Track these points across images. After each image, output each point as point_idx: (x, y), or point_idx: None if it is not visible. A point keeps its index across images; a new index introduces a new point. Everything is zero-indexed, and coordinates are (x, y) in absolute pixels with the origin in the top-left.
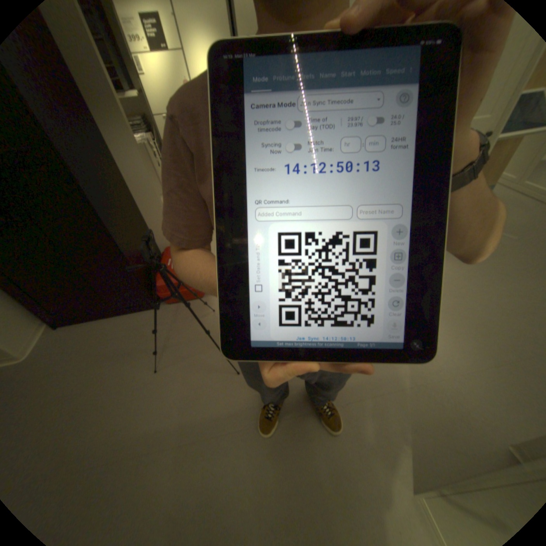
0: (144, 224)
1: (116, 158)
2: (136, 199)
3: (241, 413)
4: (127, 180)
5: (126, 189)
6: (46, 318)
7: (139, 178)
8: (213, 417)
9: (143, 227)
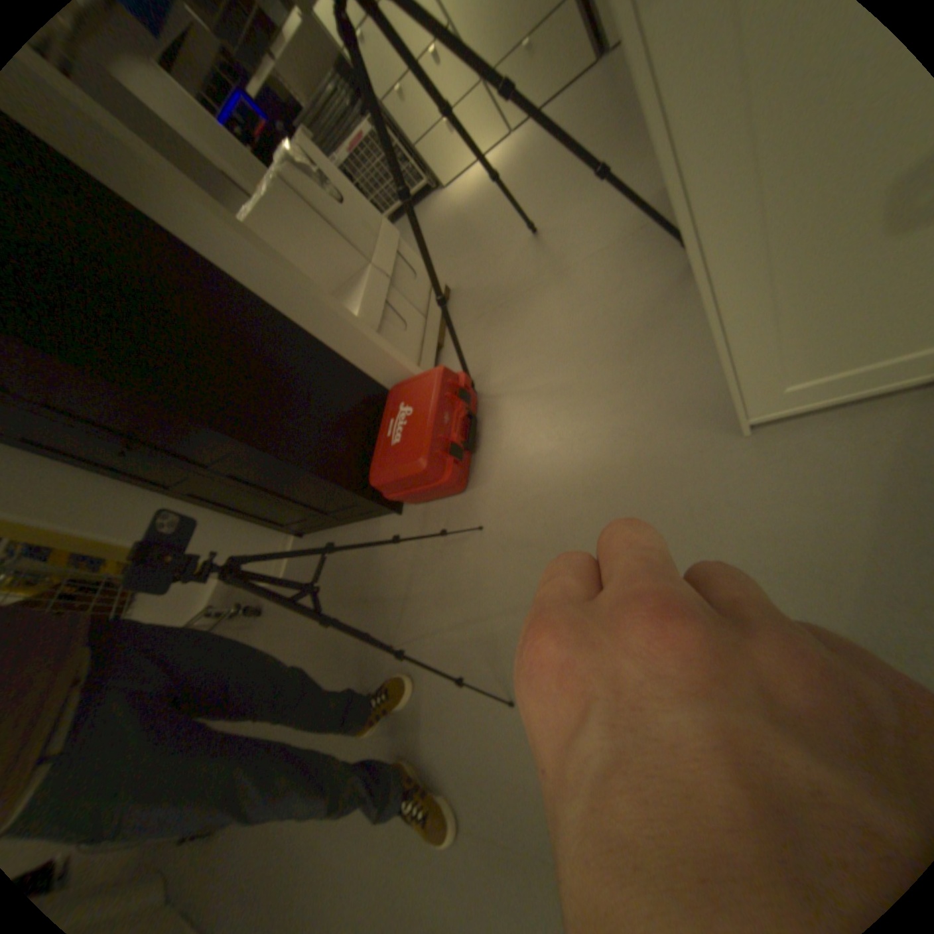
0: (337, 358)
1: (217, 262)
2: (298, 320)
3: (512, 803)
4: (260, 293)
5: (268, 310)
6: (289, 524)
7: (273, 281)
8: (465, 782)
9: (334, 367)
